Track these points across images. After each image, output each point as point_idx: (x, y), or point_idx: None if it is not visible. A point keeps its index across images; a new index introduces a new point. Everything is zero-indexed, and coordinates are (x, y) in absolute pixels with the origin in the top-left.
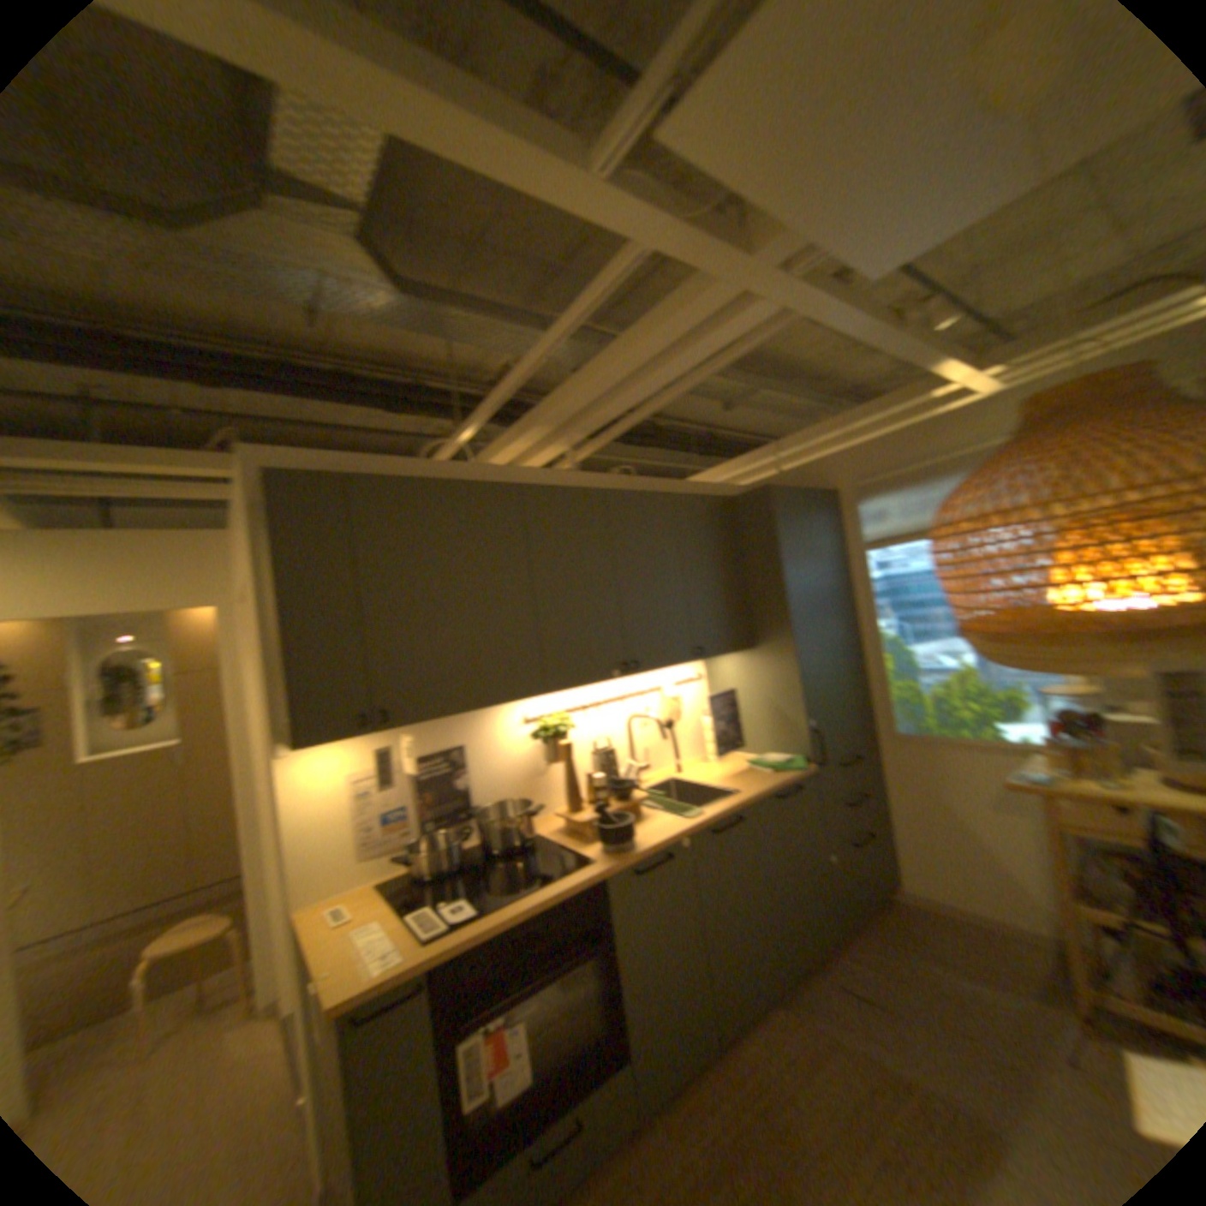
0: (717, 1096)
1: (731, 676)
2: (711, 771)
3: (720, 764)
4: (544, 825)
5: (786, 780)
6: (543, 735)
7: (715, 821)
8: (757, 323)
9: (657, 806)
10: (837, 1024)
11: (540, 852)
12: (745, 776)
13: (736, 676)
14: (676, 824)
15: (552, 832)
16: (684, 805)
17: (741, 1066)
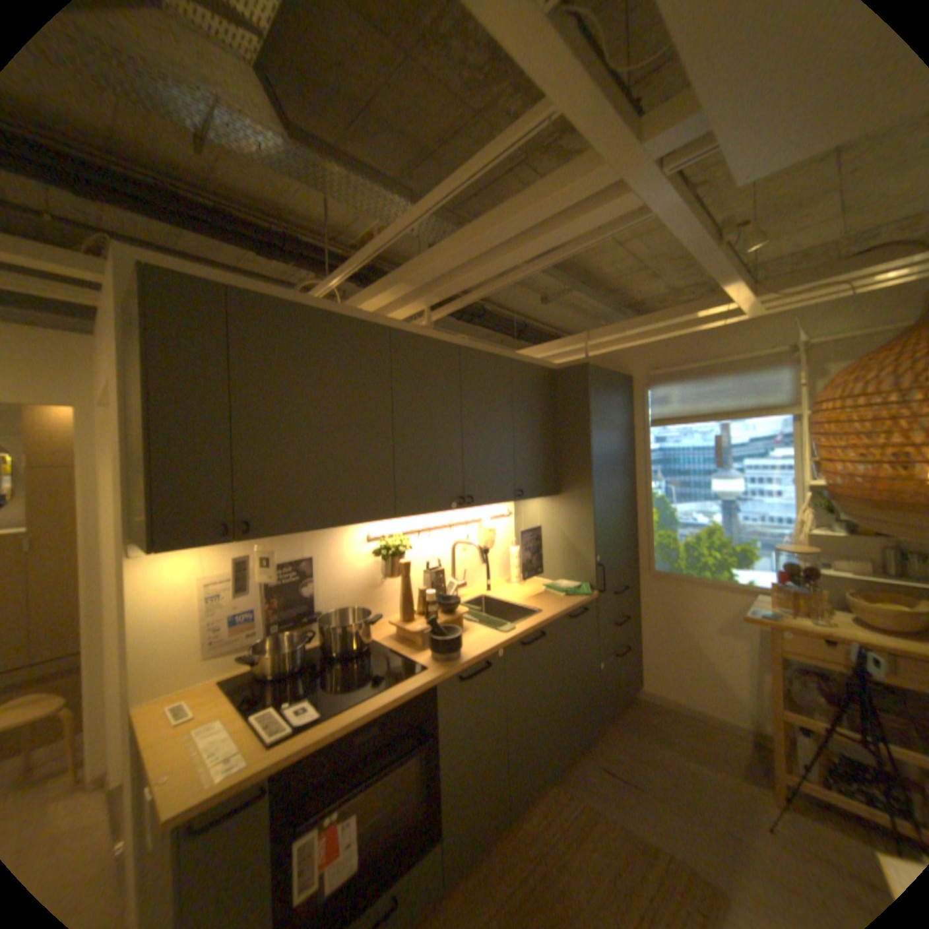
0: (504, 862)
1: (535, 515)
2: (513, 590)
3: (520, 585)
4: (376, 630)
5: (575, 602)
6: (383, 553)
7: (523, 635)
8: (617, 215)
9: (472, 618)
10: (597, 797)
11: (374, 656)
12: (542, 597)
13: (539, 515)
14: (492, 636)
15: (383, 637)
16: (496, 619)
17: (523, 834)
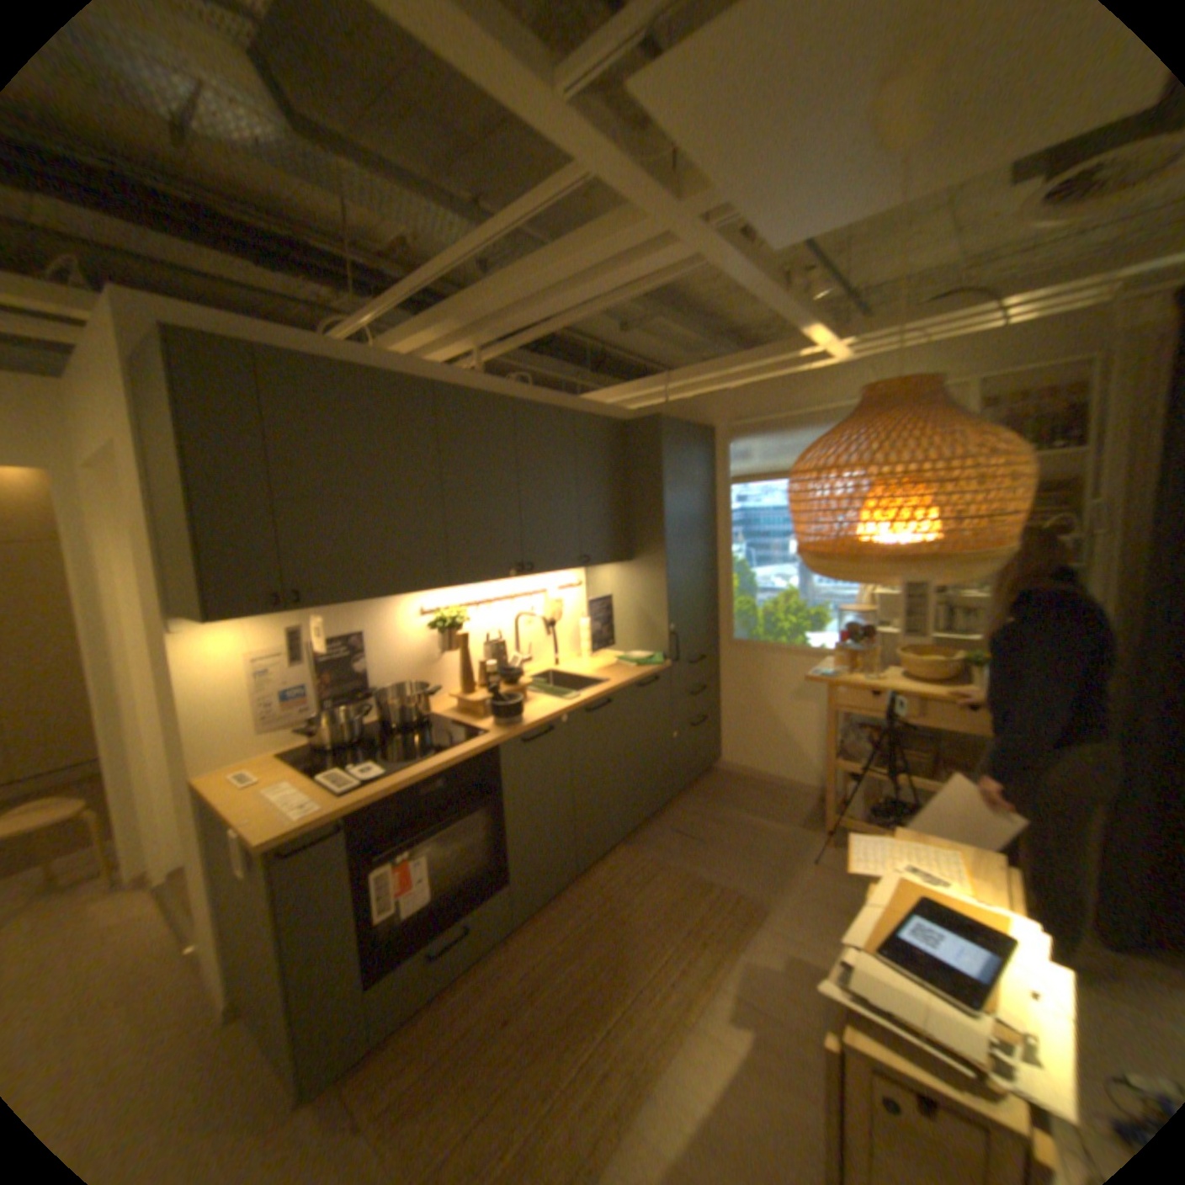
0: (571, 906)
1: (607, 584)
2: (583, 664)
3: (591, 659)
4: (436, 705)
5: (646, 672)
6: (439, 625)
7: (588, 701)
8: (672, 262)
9: (537, 690)
10: (664, 852)
11: (435, 726)
12: (612, 668)
13: (612, 584)
14: (555, 703)
15: (444, 710)
16: (562, 689)
17: (590, 885)
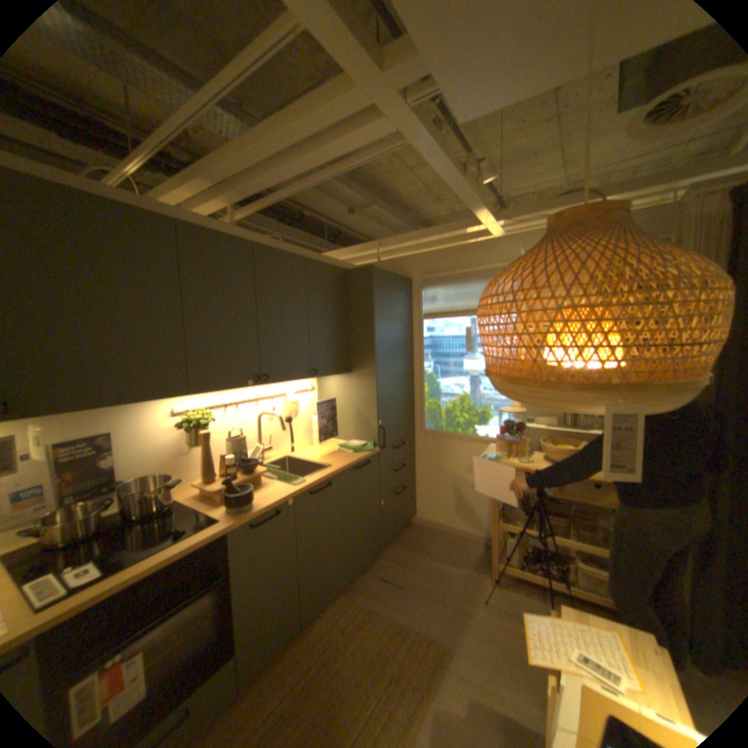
0: (294, 661)
1: (333, 390)
2: (313, 451)
3: (320, 447)
4: (182, 493)
5: (360, 458)
6: (185, 426)
7: (311, 486)
8: (378, 138)
9: (273, 476)
10: (372, 600)
11: (173, 516)
12: (335, 455)
13: (337, 390)
14: (284, 490)
15: (187, 498)
16: (292, 476)
17: (312, 637)
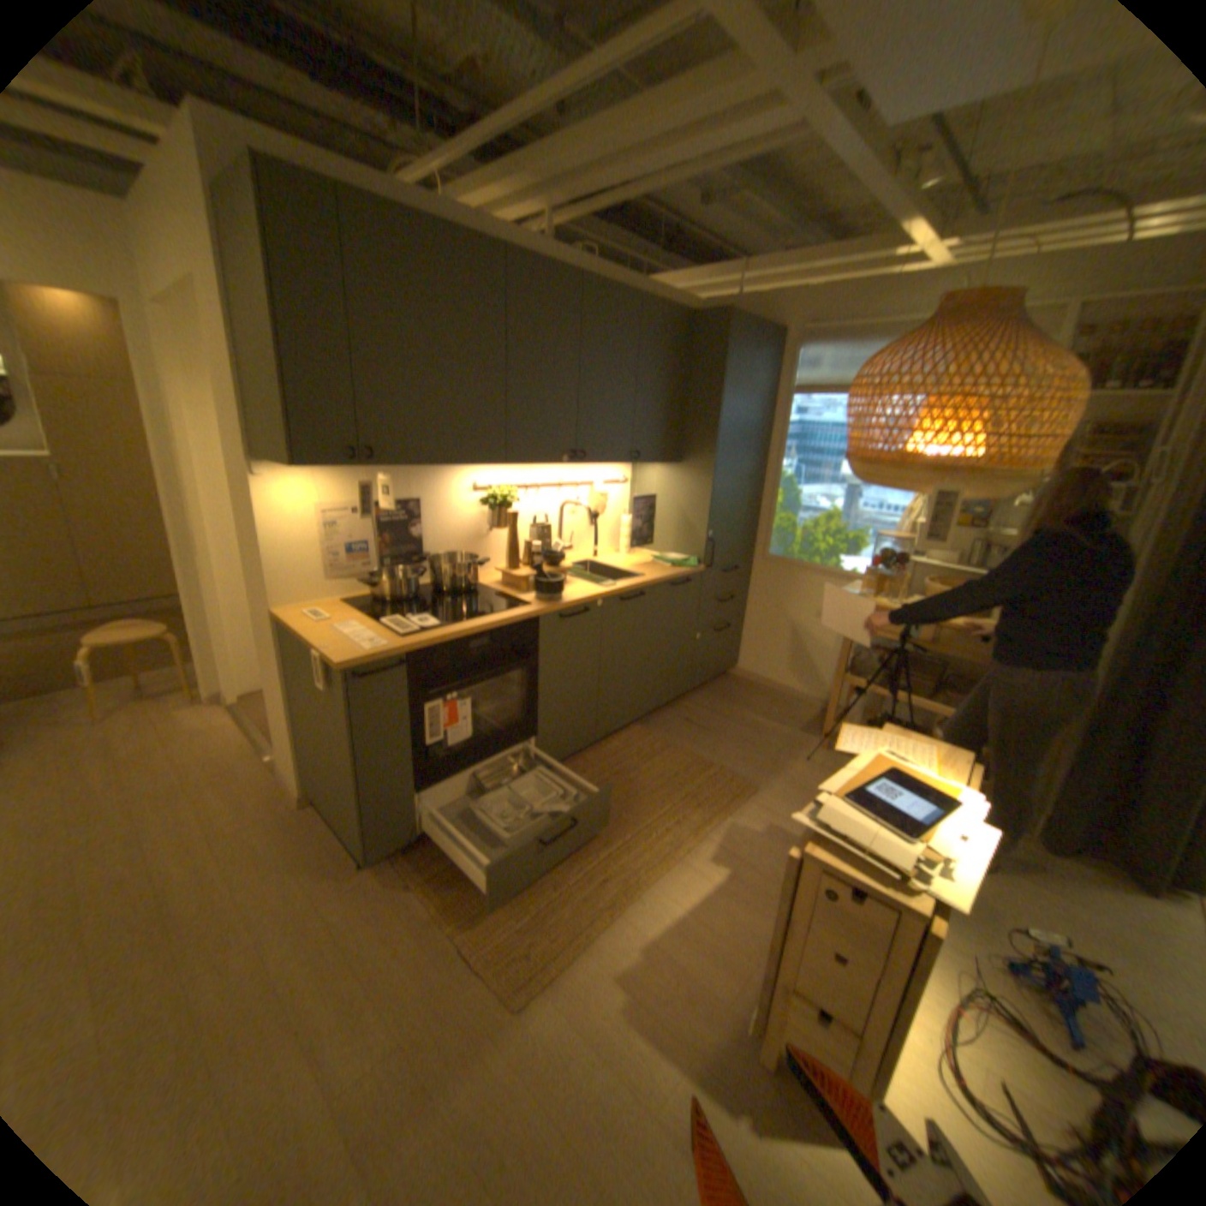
0: (586, 766)
1: (652, 485)
2: (619, 560)
3: (627, 557)
4: (481, 579)
5: (678, 574)
6: (490, 504)
7: (621, 592)
8: (773, 131)
9: (575, 578)
10: (672, 735)
11: (481, 595)
12: (647, 567)
13: (656, 486)
14: (592, 590)
15: (489, 584)
16: (598, 579)
17: (604, 752)
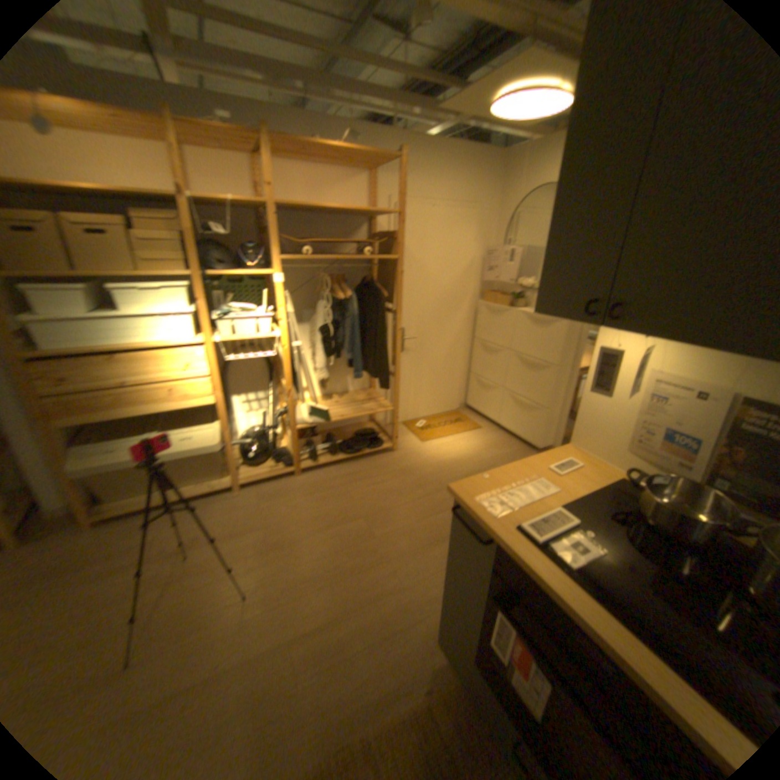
0: None
1: None
2: None
3: None
4: None
5: None
6: None
7: None
8: None
9: None
10: None
11: None
12: None
13: None
14: None
15: None
16: None
17: None
